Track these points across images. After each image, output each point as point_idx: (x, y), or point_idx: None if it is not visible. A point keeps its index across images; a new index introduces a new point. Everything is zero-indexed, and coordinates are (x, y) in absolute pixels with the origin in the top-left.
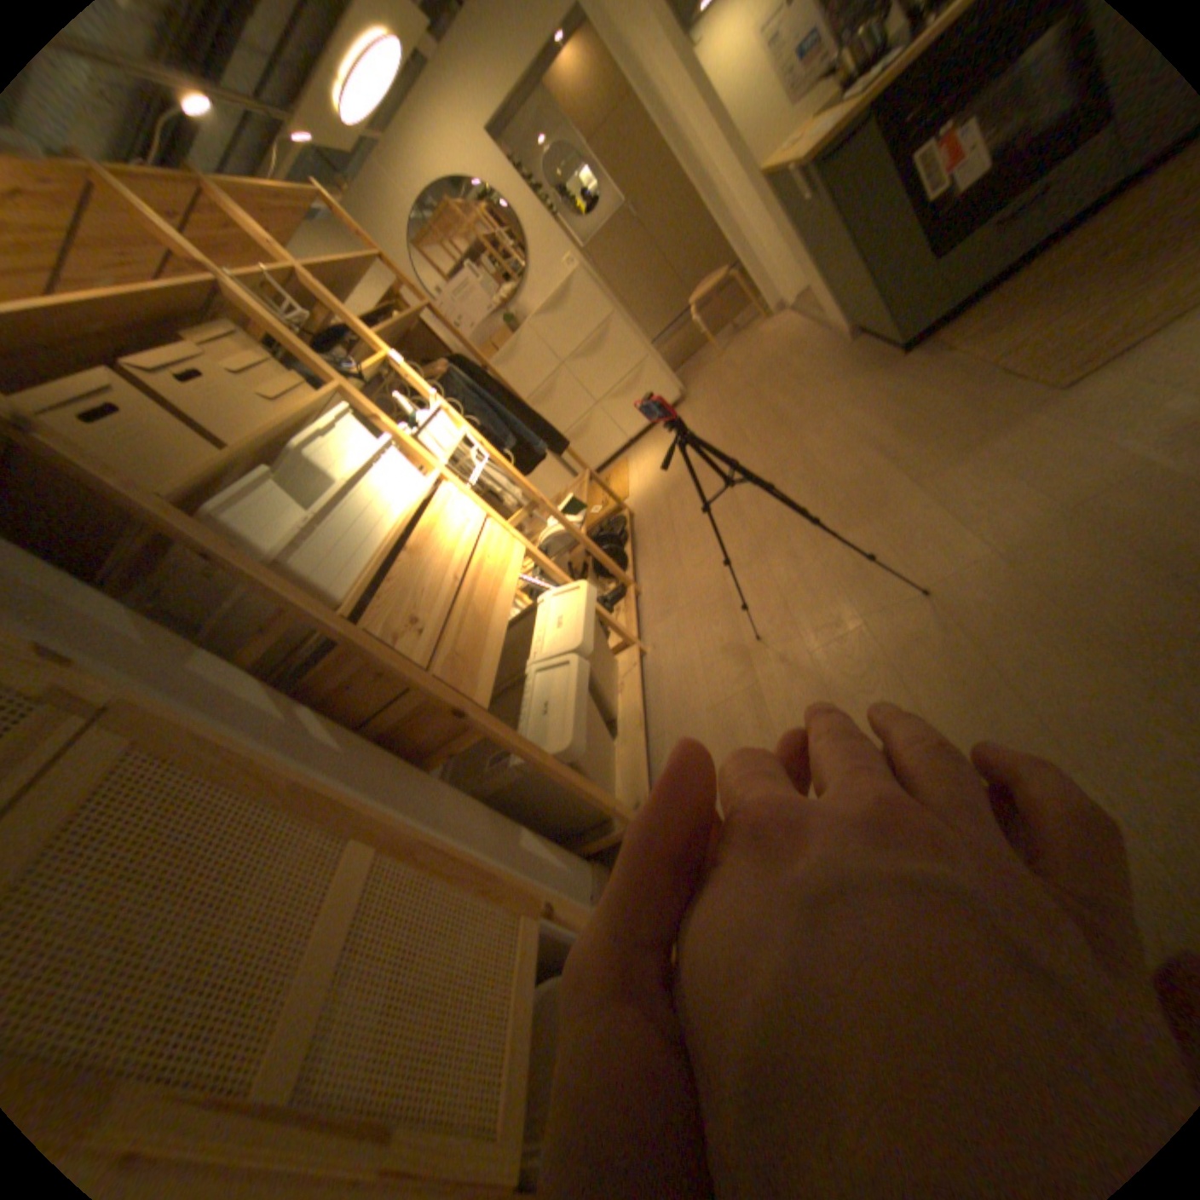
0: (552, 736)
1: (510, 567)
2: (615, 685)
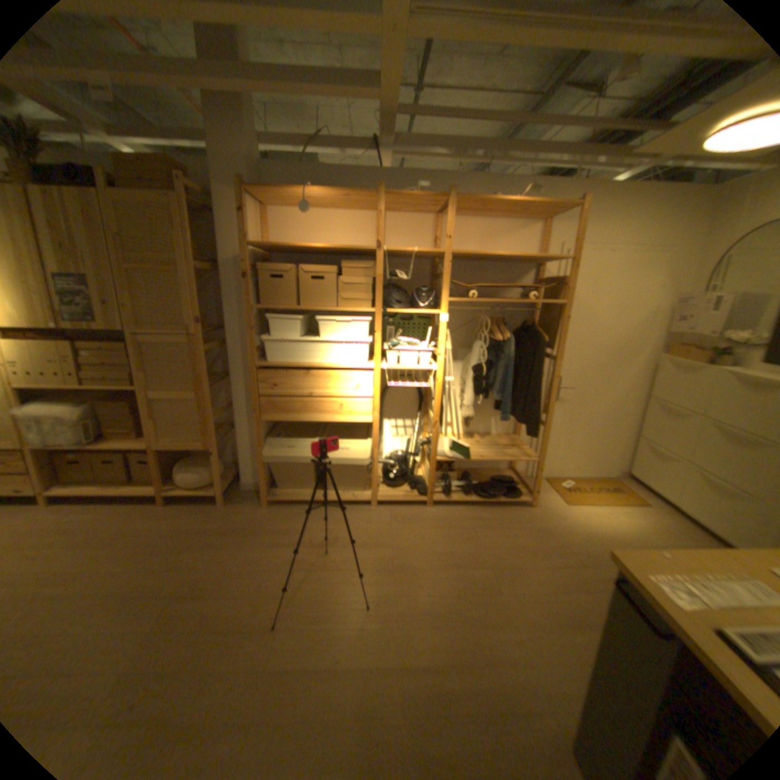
0: (271, 452)
1: (347, 419)
2: (345, 491)
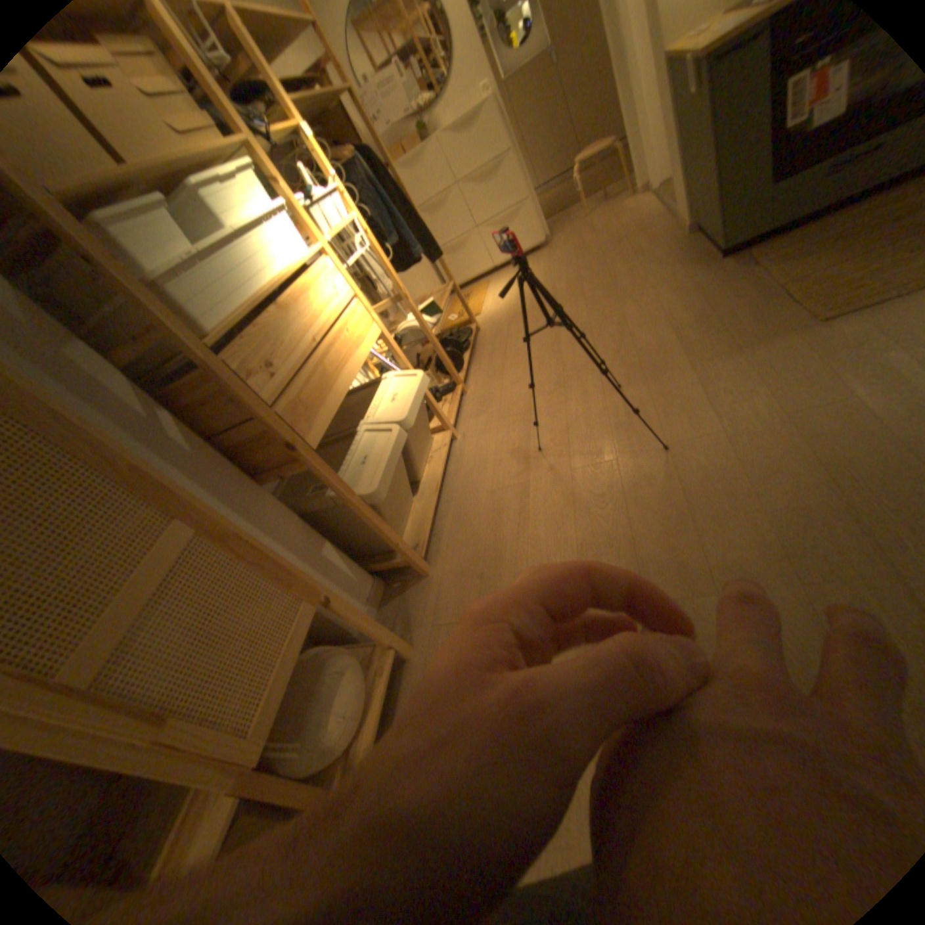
0: (364, 482)
1: (365, 345)
2: (426, 457)
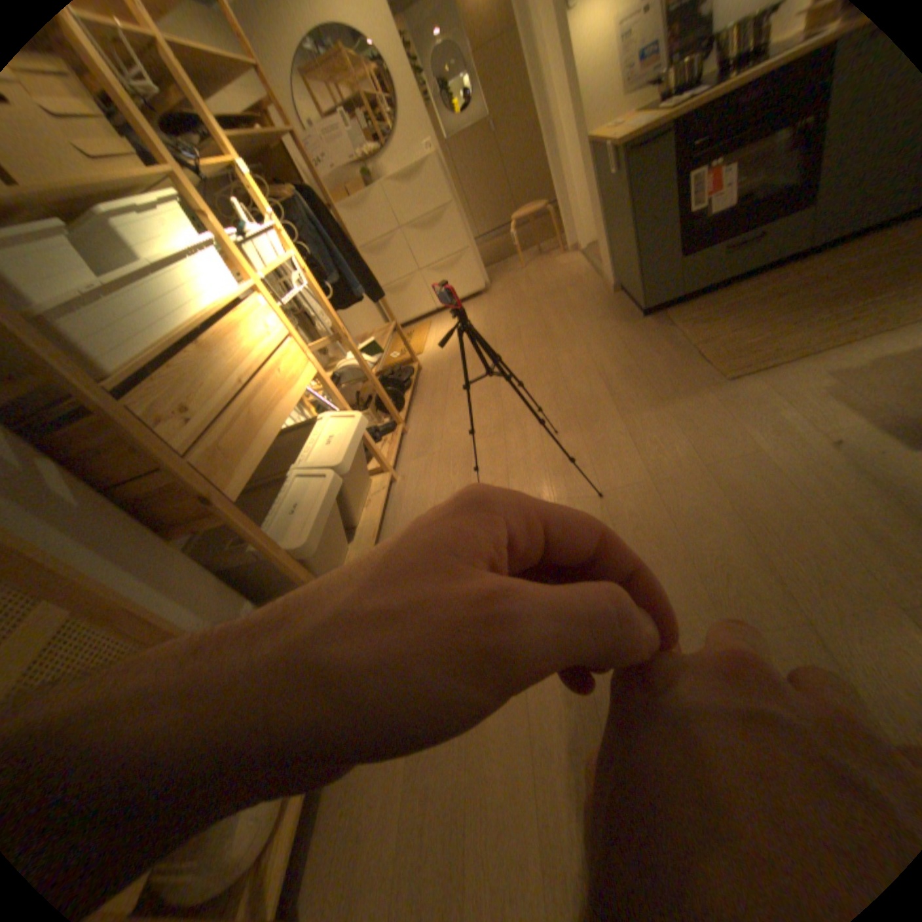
0: (292, 534)
1: (298, 385)
2: (364, 501)
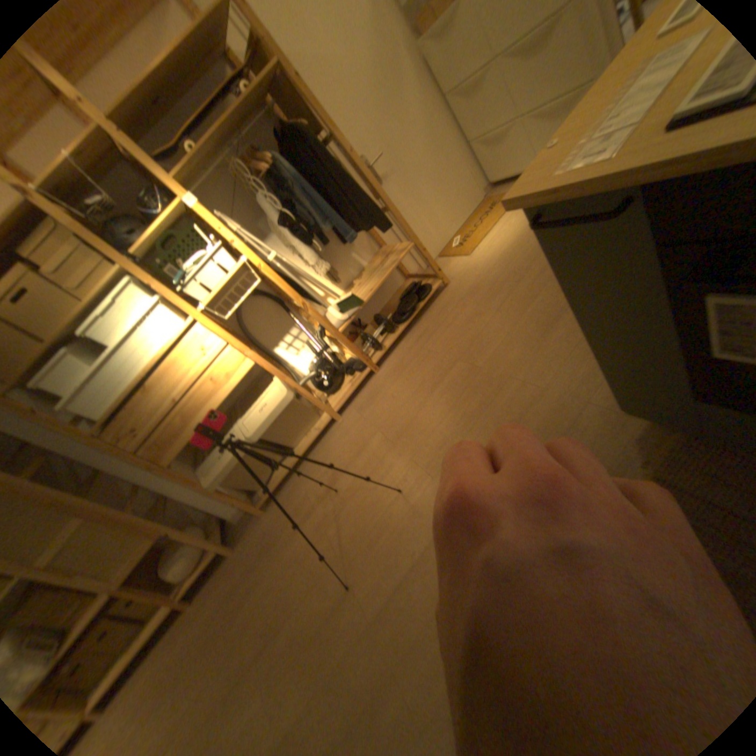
0: (209, 474)
1: (230, 380)
2: (306, 431)
